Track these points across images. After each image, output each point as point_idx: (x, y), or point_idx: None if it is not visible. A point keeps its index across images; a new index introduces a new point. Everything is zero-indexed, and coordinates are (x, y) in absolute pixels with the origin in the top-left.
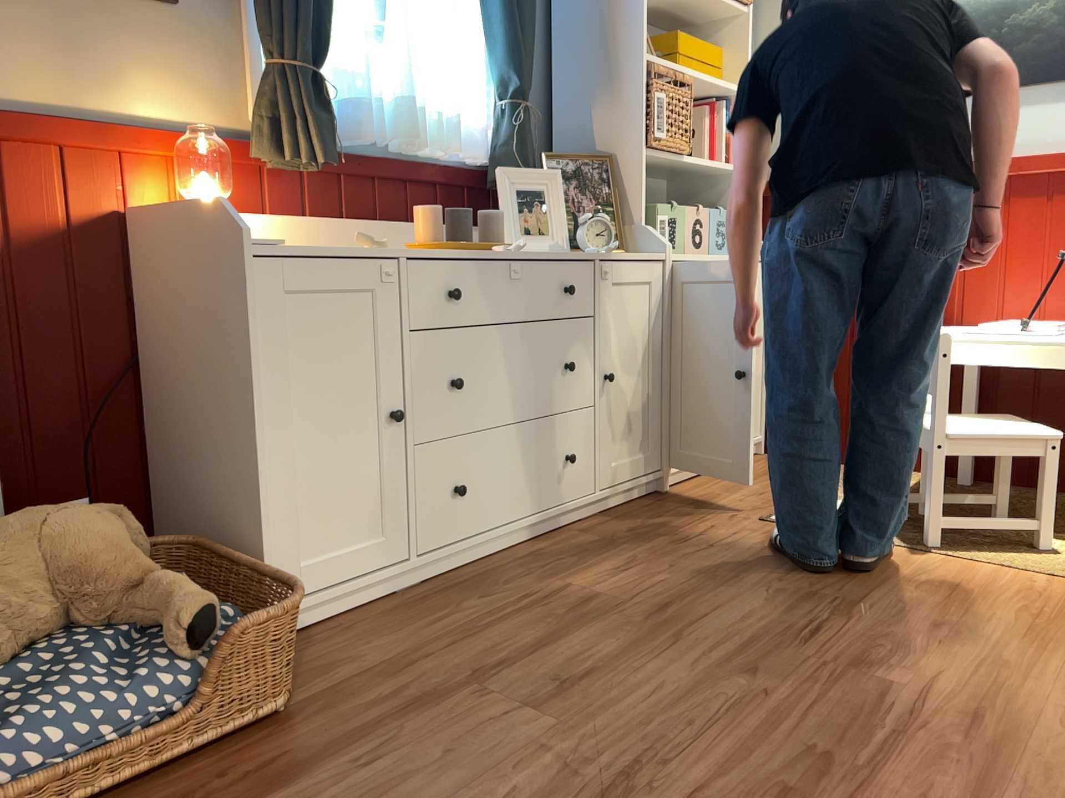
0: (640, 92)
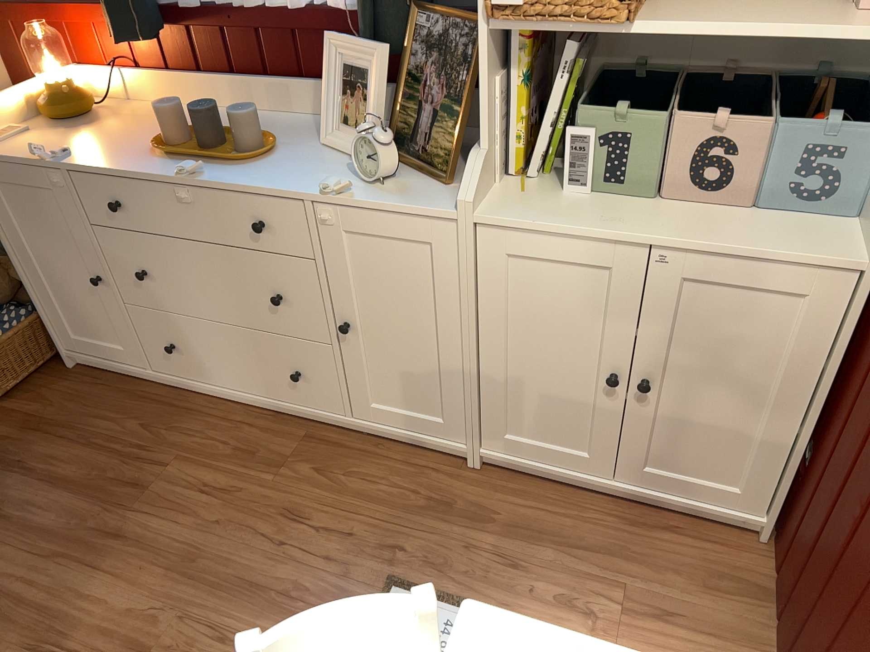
0: None
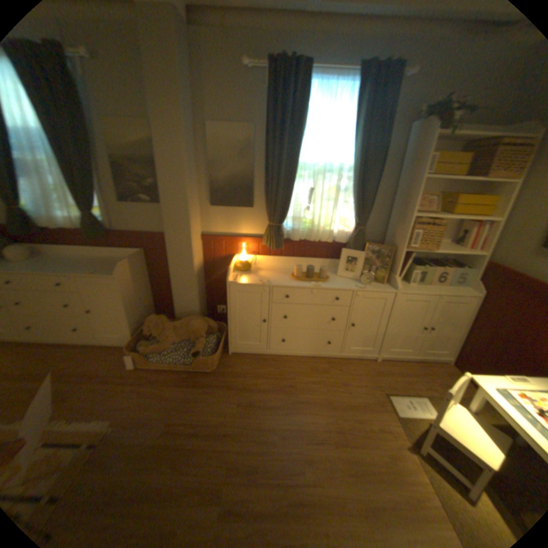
0: (409, 229)
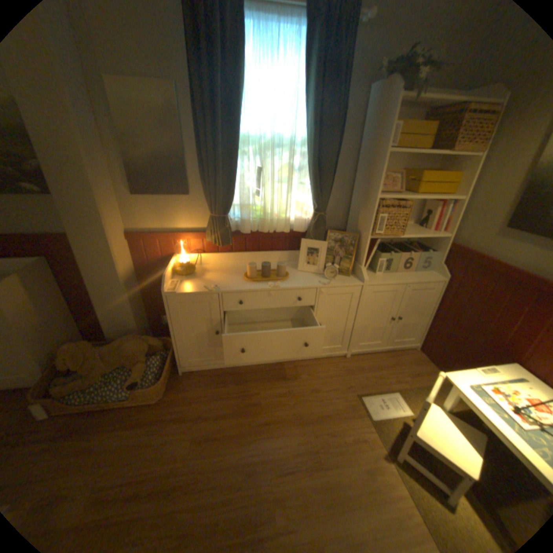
0: (373, 213)
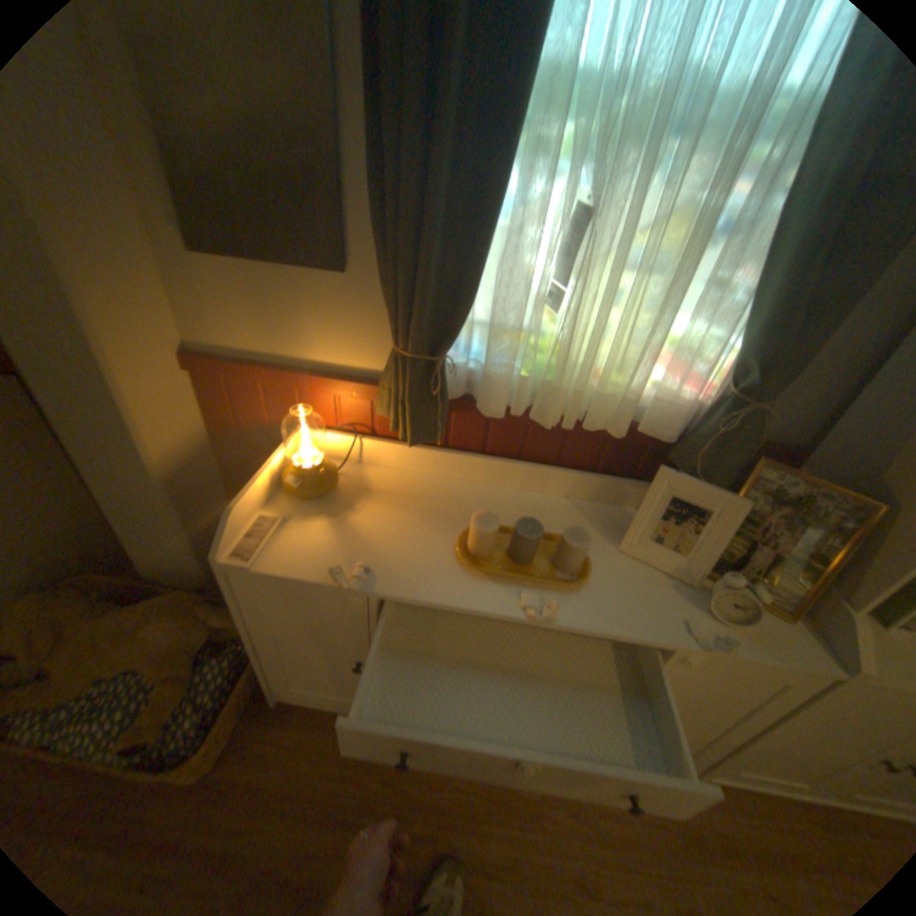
0: None
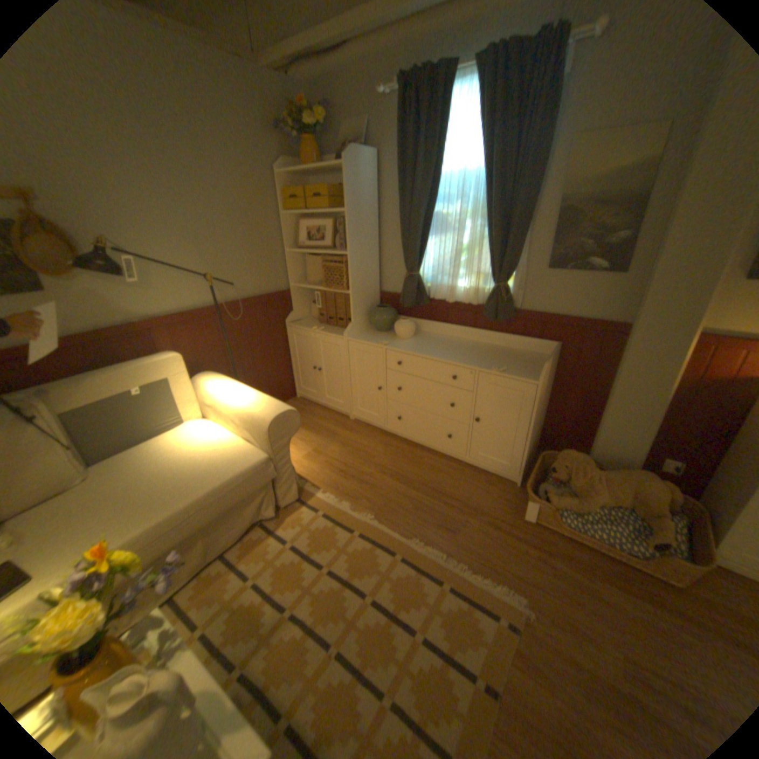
0: None
